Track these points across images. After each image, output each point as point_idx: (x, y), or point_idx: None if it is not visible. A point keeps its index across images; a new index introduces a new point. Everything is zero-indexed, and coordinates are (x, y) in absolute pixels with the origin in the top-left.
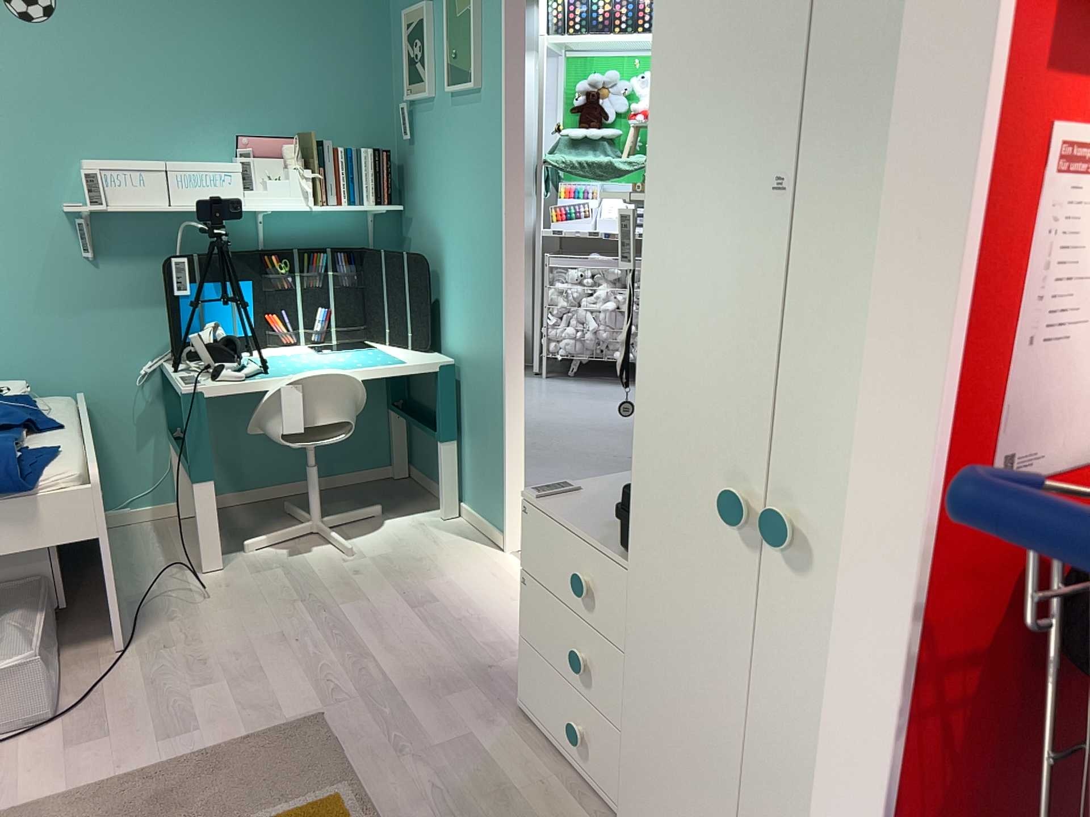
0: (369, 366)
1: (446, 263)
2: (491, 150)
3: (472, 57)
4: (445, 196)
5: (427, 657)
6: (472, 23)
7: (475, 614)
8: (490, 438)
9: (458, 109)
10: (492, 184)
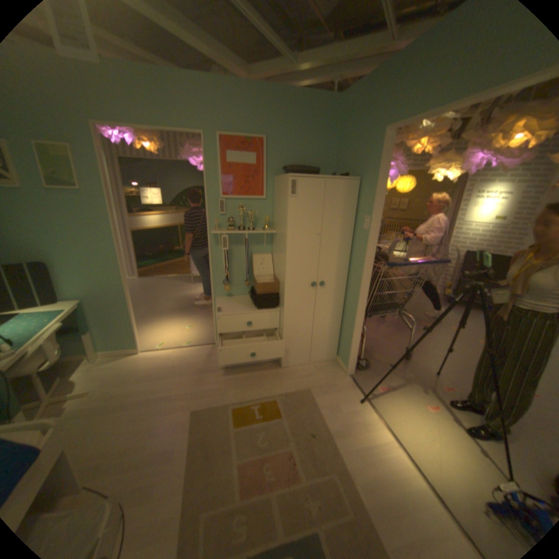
0: (53, 319)
1: (56, 264)
2: (96, 215)
3: (75, 177)
4: (47, 235)
5: (182, 383)
6: (72, 163)
7: (168, 368)
8: (116, 321)
9: (56, 197)
10: (99, 228)
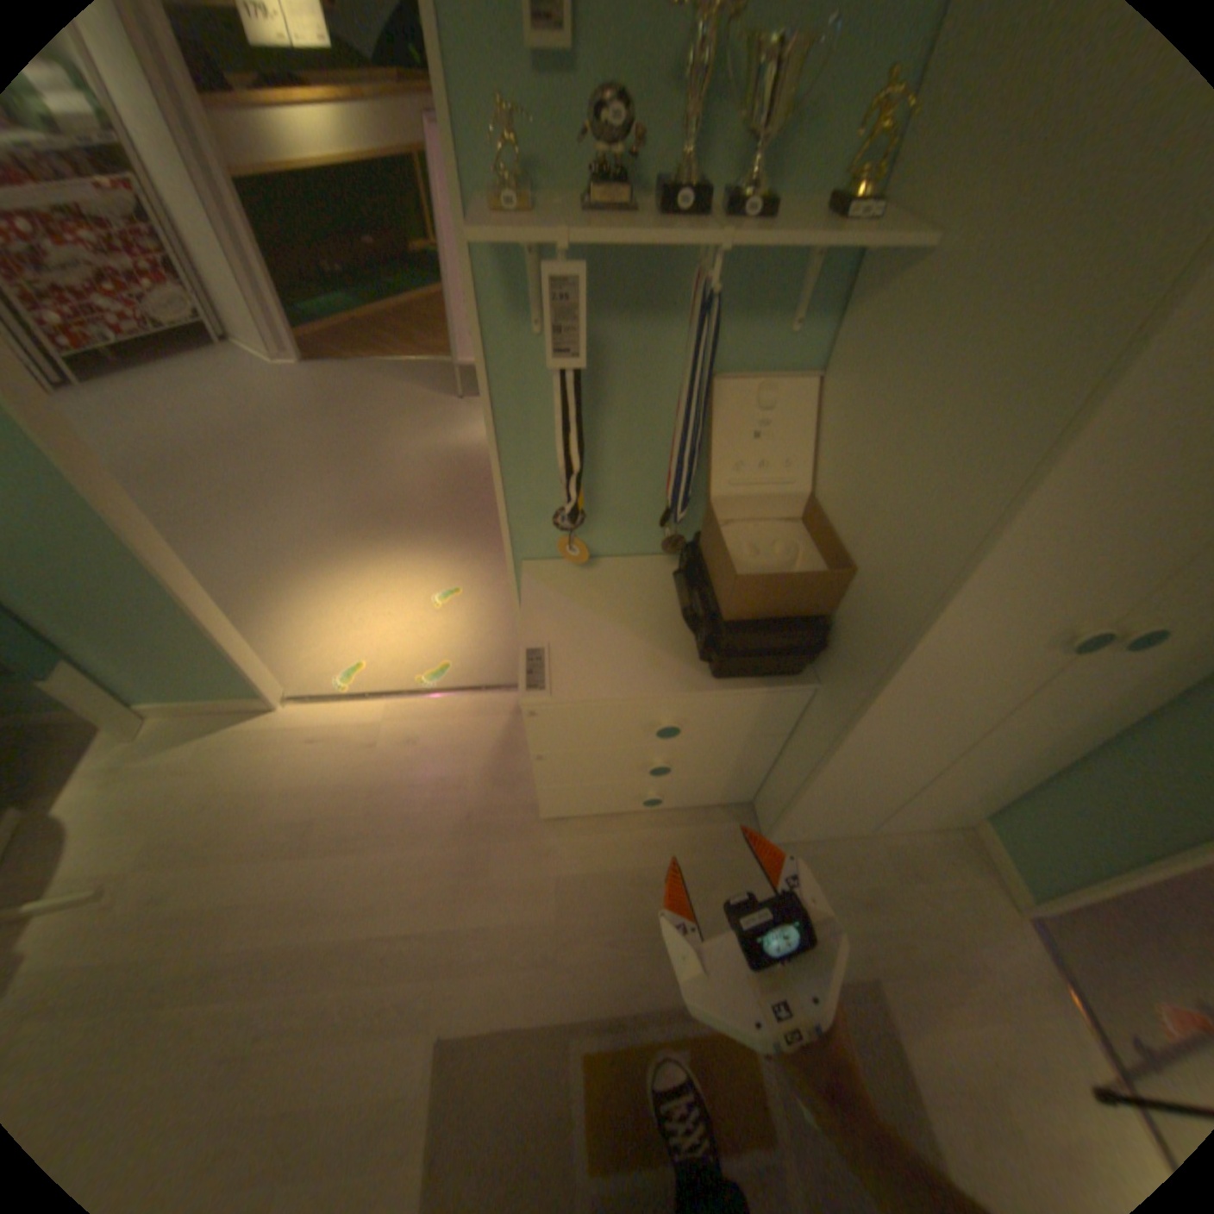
0: None
1: None
2: None
3: None
4: None
5: (410, 875)
6: None
7: (368, 793)
8: (150, 628)
9: None
10: None
